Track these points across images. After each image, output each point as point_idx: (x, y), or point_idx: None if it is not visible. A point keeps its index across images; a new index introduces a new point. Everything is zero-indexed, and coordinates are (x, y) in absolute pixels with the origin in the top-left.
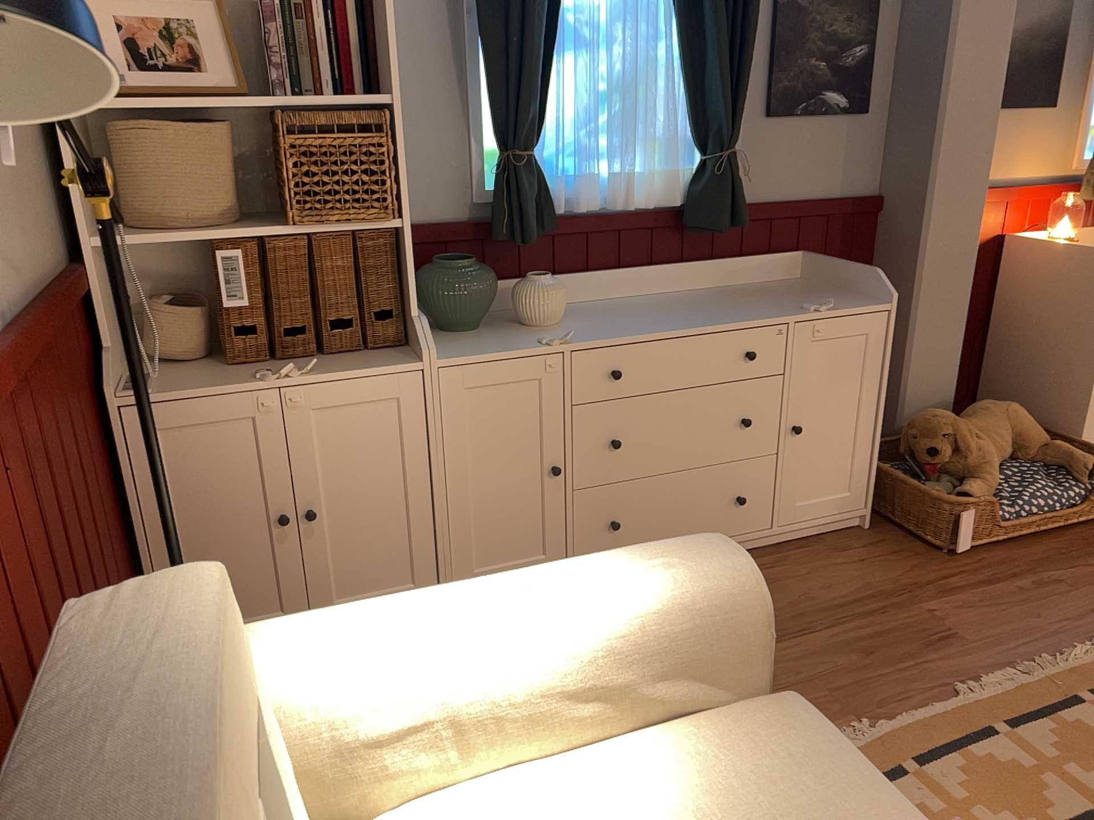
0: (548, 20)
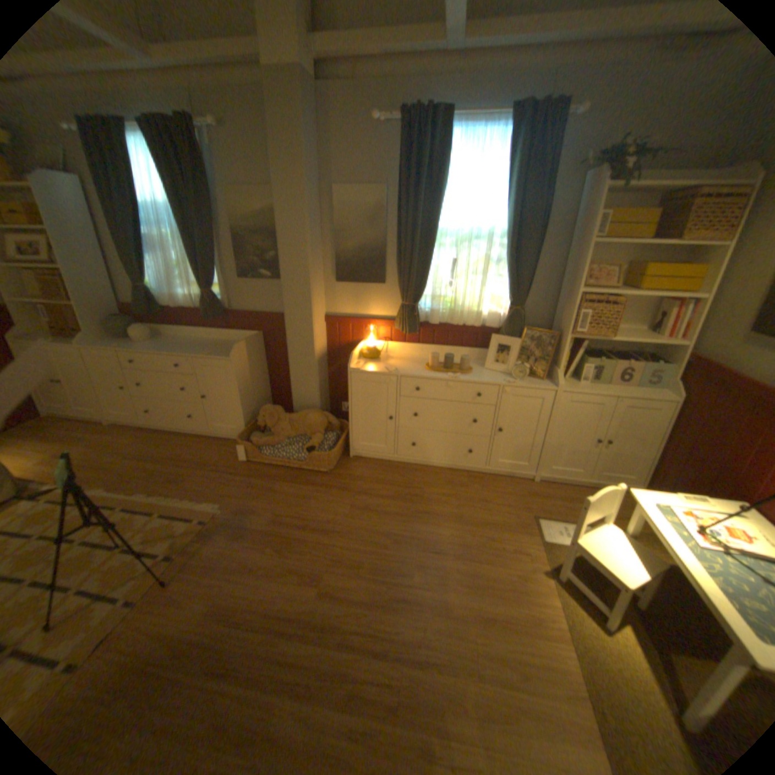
0: (132, 242)
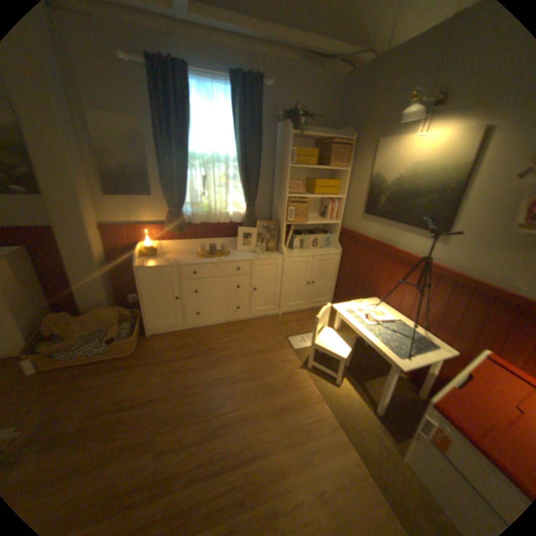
0: None
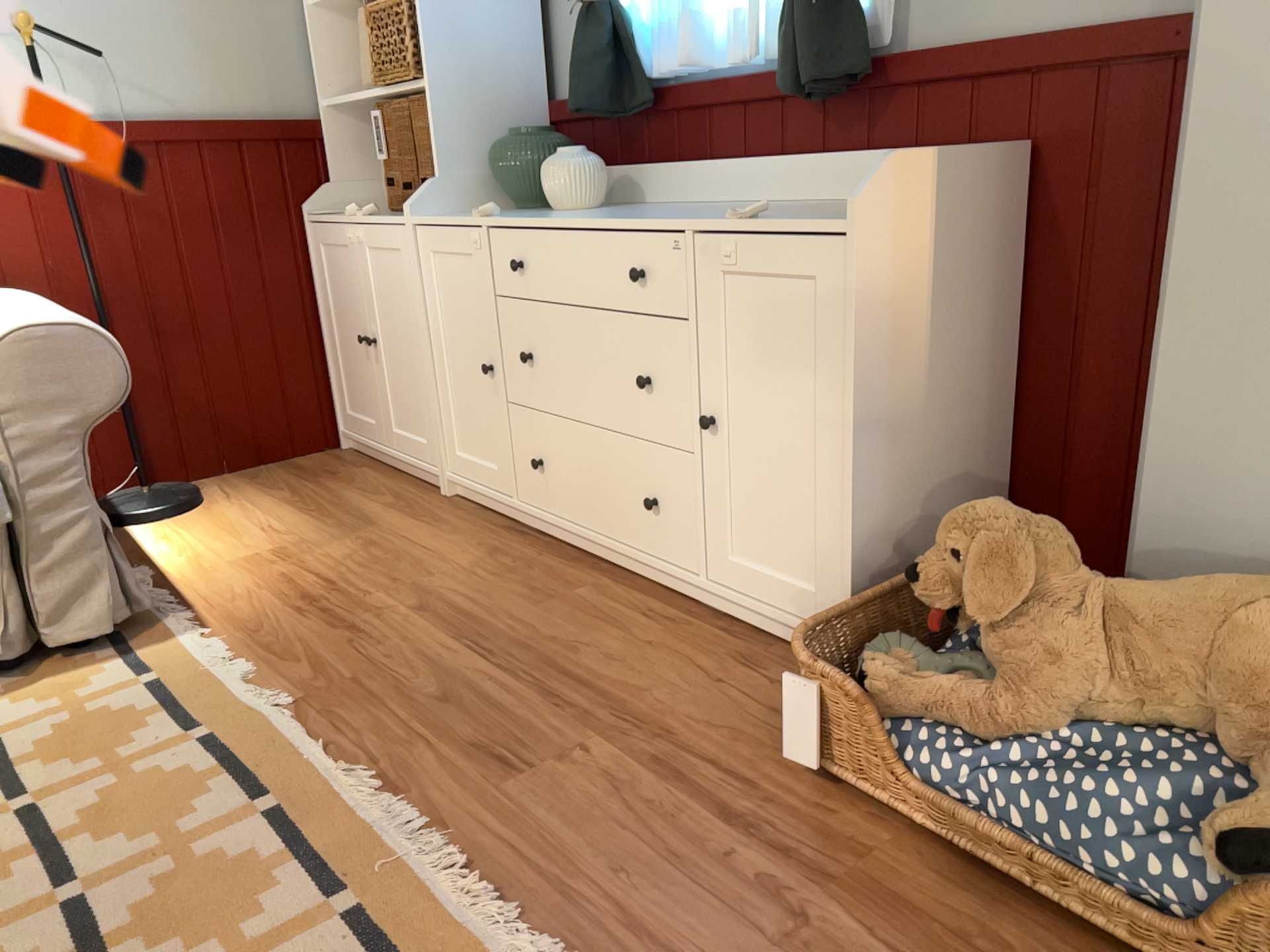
0: None
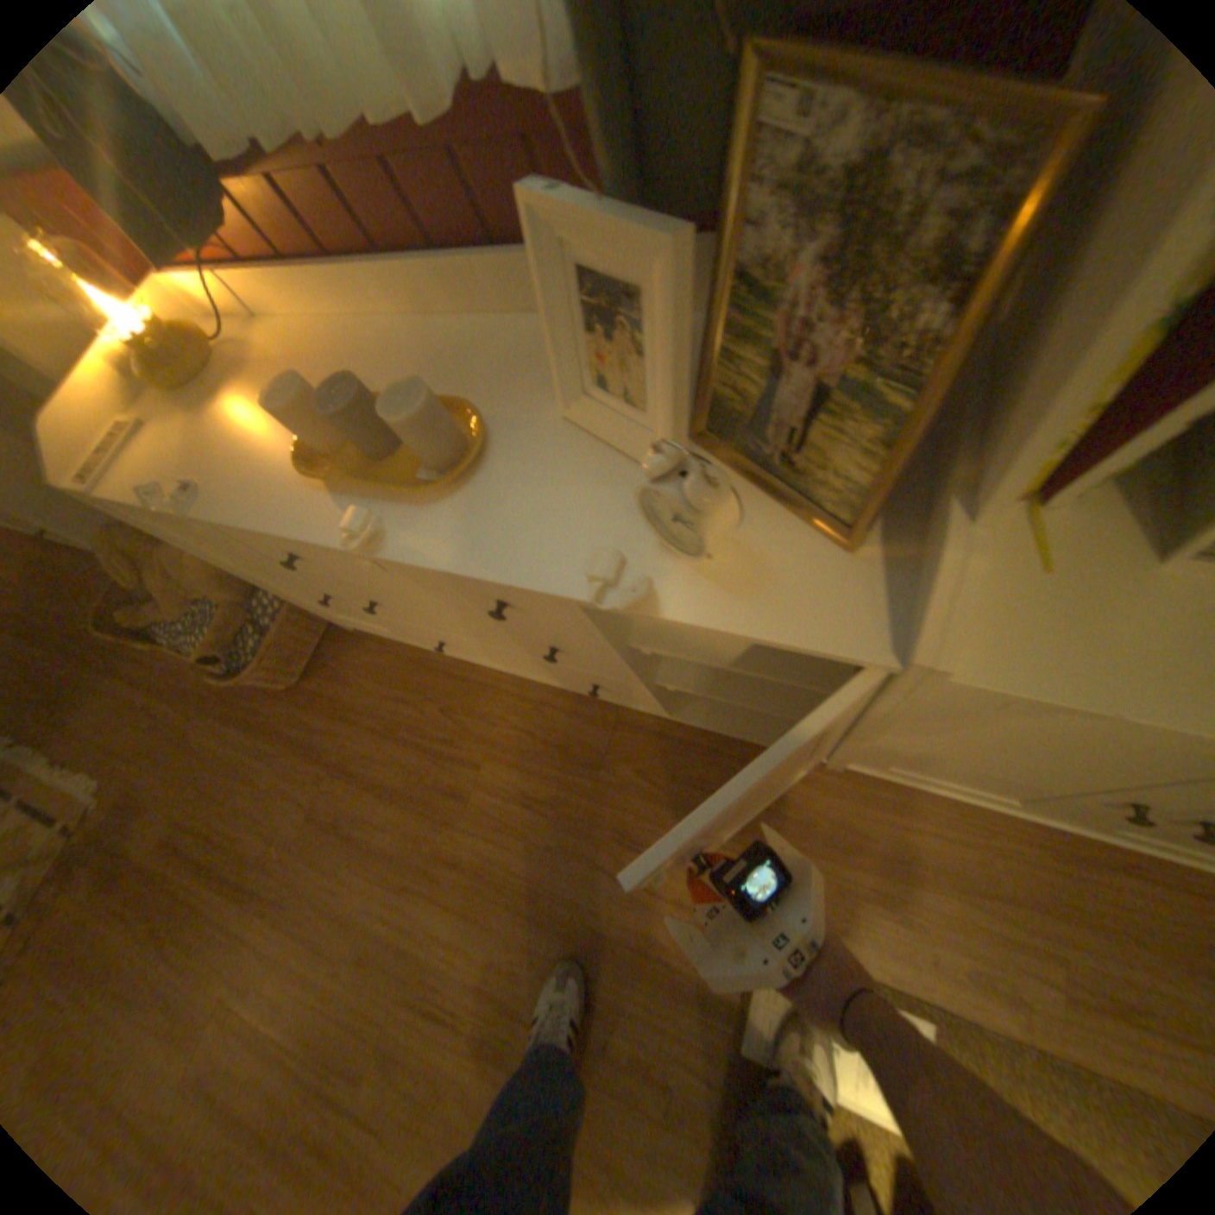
0: None
